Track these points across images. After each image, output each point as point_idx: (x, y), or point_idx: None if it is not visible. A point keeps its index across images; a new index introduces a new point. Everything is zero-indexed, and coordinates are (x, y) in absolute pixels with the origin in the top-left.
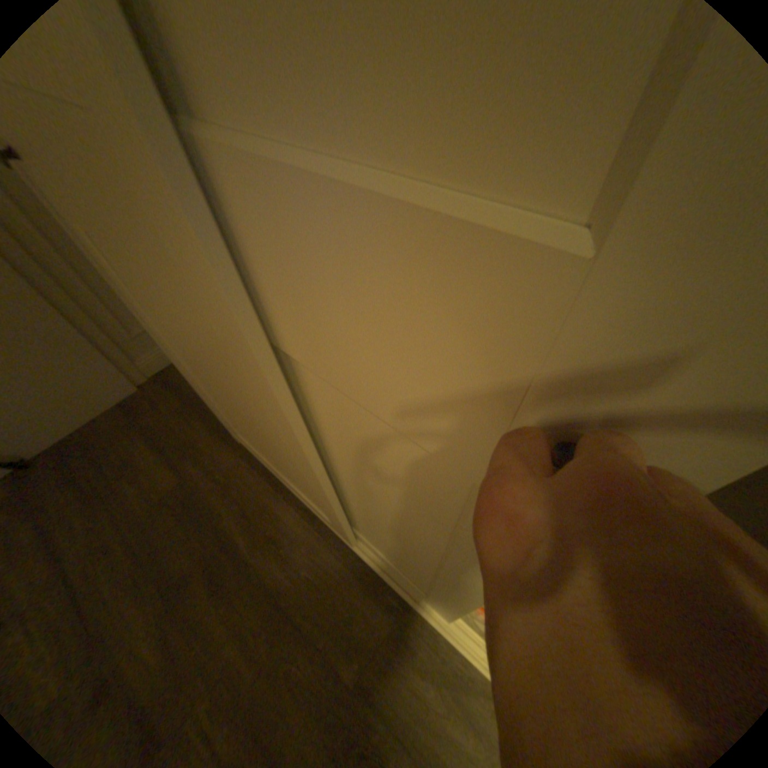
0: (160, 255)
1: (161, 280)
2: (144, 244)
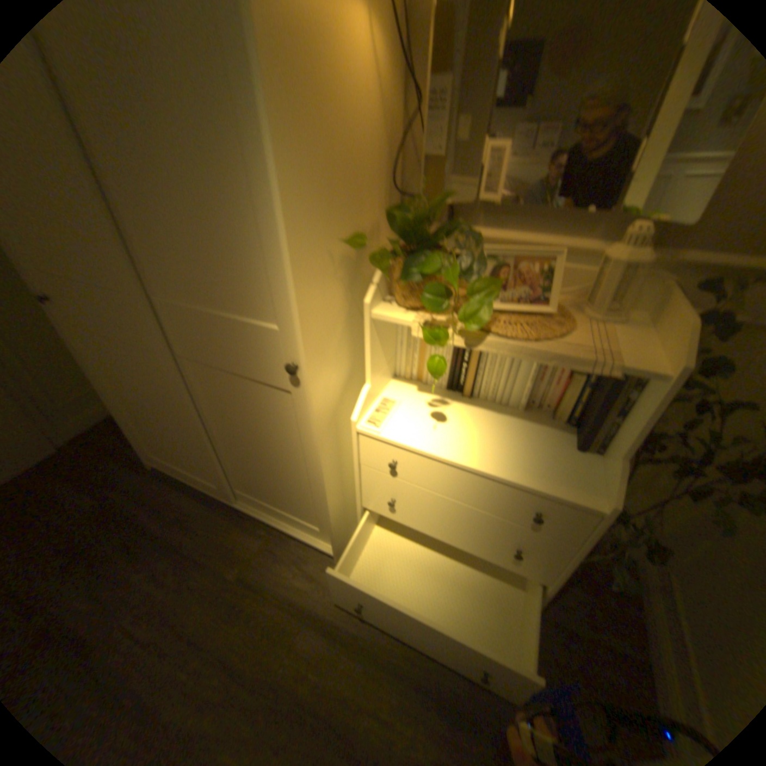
0: (131, 321)
1: (126, 331)
2: (124, 319)
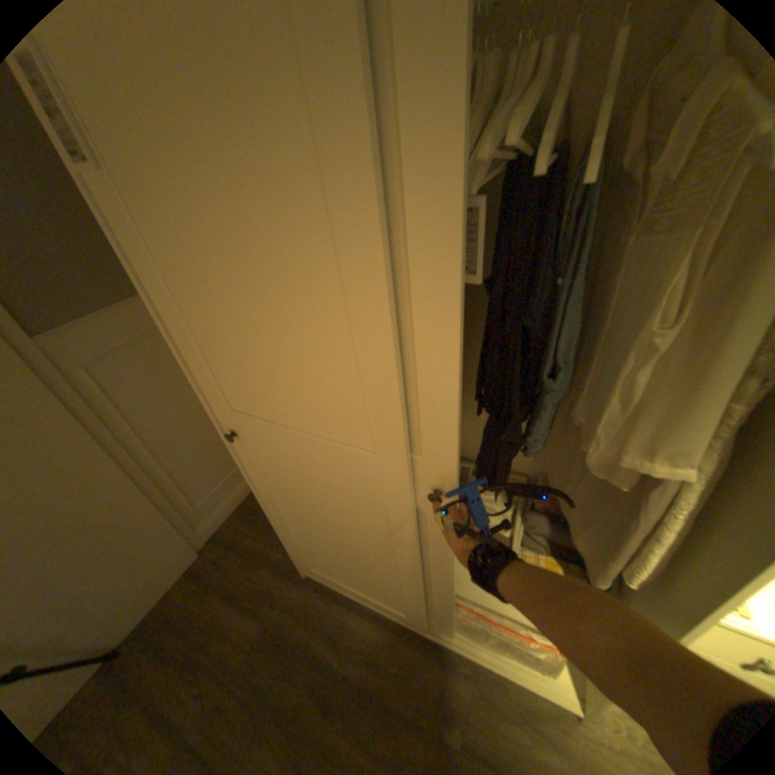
0: (375, 480)
1: (357, 485)
2: (363, 476)
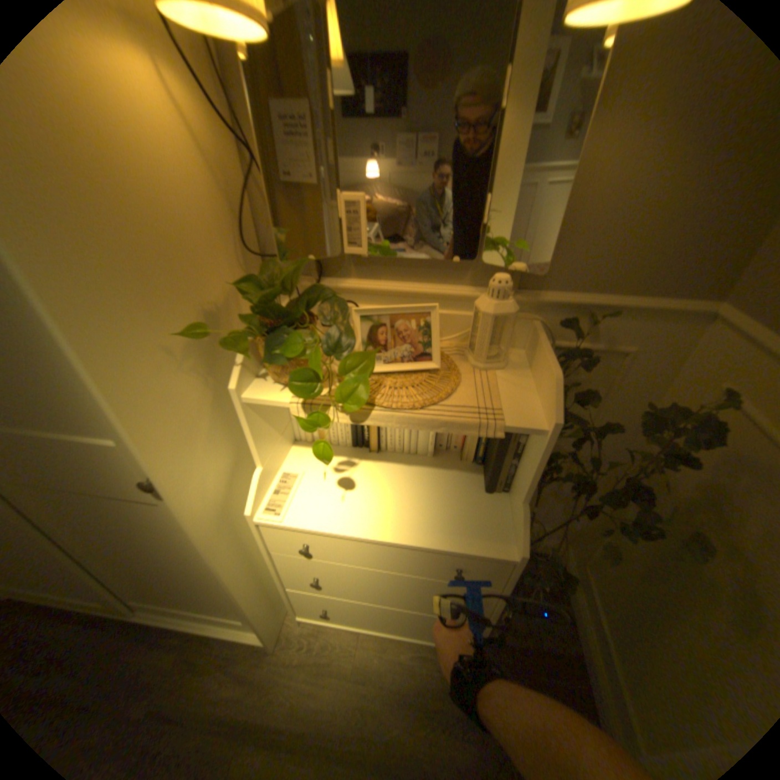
0: None
1: None
2: None
